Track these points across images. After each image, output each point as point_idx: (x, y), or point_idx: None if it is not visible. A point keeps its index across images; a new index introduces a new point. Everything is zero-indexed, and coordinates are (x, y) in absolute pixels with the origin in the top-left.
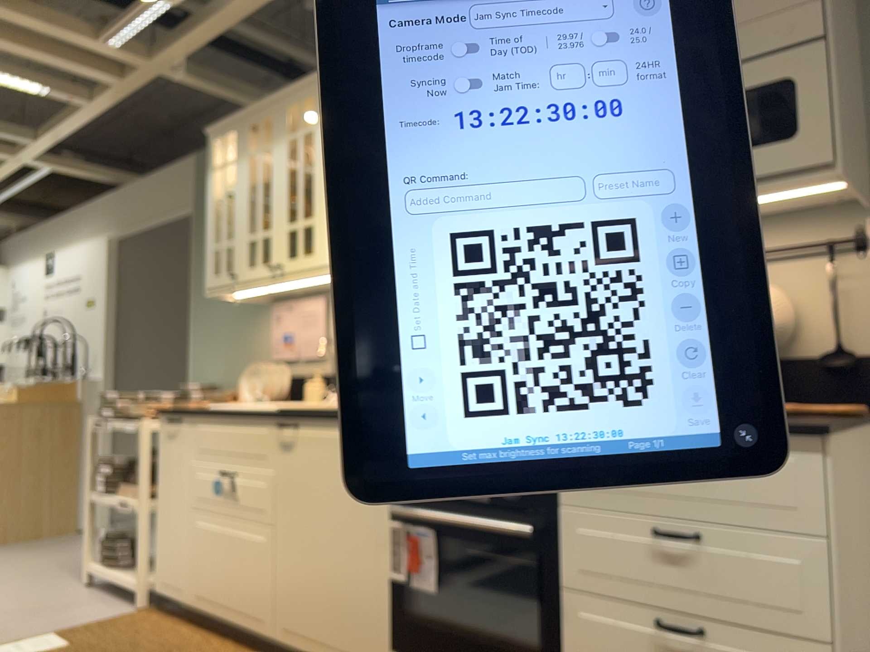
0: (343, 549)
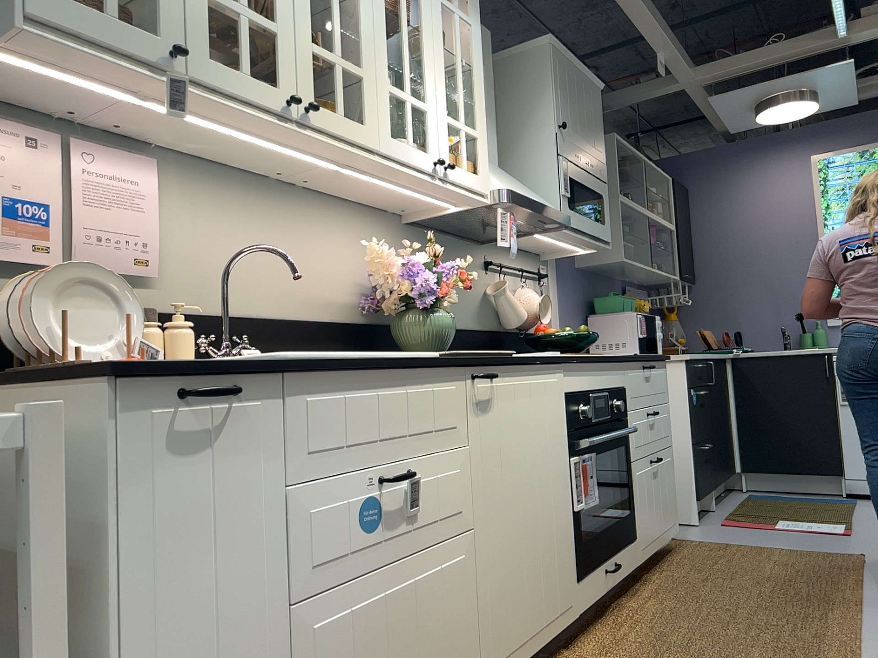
0: (544, 507)
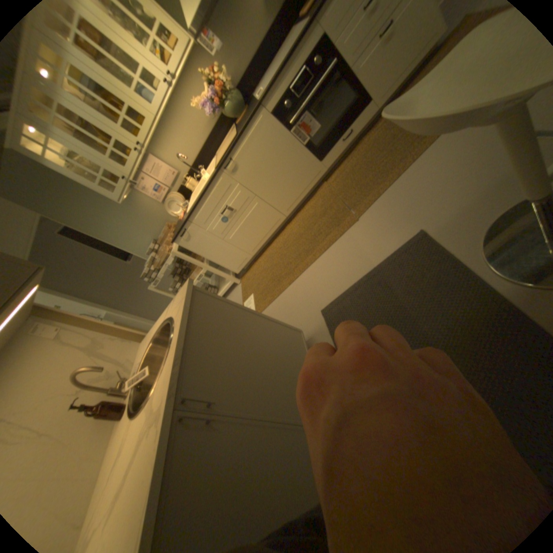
0: (284, 161)
